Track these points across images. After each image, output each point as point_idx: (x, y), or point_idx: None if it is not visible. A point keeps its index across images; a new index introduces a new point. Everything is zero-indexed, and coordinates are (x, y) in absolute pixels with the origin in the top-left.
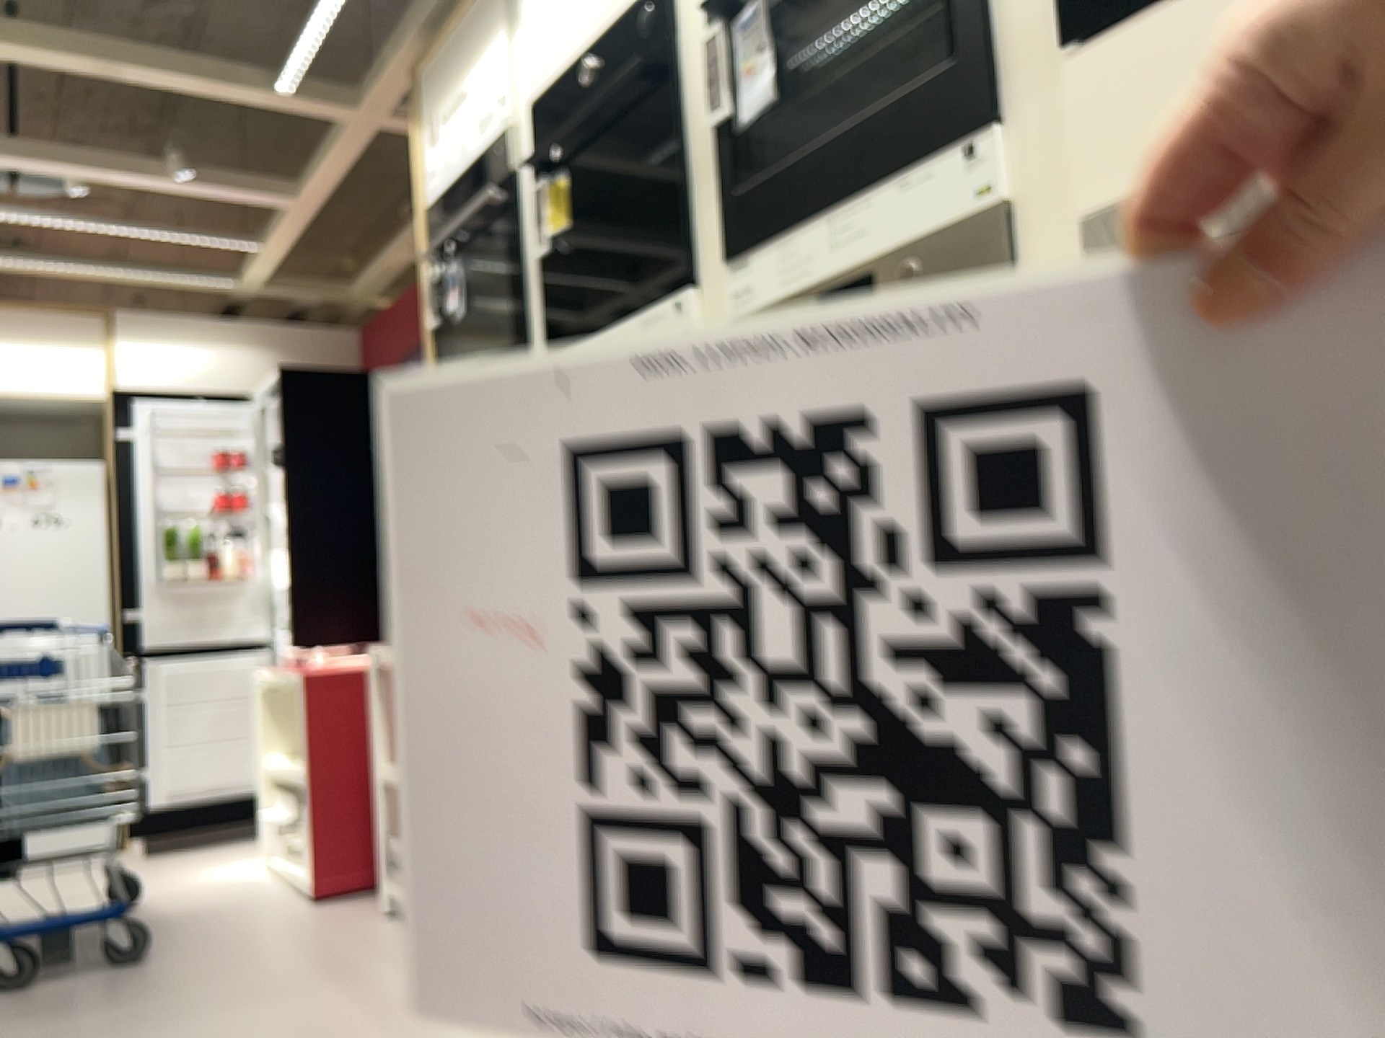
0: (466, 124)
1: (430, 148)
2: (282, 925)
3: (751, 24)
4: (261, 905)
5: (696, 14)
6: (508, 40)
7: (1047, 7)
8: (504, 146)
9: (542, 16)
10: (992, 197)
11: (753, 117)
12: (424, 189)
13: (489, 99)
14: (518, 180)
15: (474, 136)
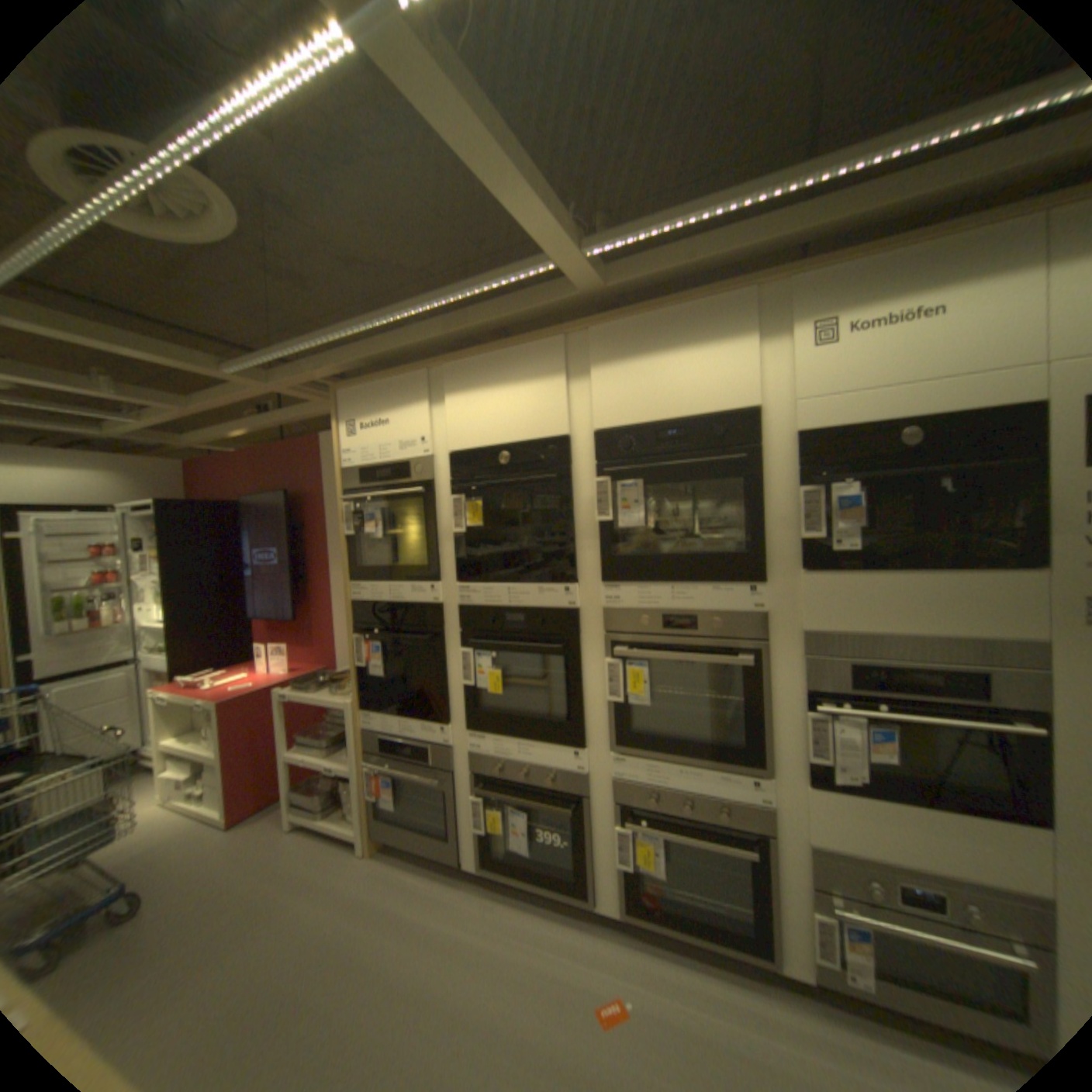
0: (387, 439)
1: (347, 437)
2: (218, 856)
3: (633, 491)
4: (187, 842)
5: (593, 468)
6: (430, 410)
7: (796, 551)
8: (427, 466)
9: (466, 413)
10: (763, 611)
11: (626, 527)
12: (341, 458)
13: (412, 435)
14: (435, 486)
15: (395, 449)
